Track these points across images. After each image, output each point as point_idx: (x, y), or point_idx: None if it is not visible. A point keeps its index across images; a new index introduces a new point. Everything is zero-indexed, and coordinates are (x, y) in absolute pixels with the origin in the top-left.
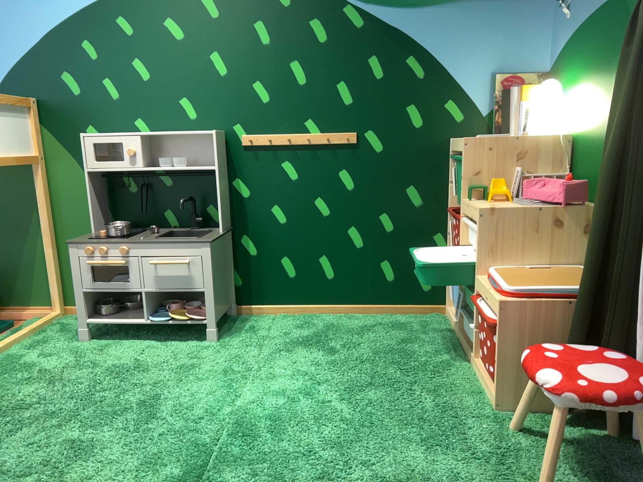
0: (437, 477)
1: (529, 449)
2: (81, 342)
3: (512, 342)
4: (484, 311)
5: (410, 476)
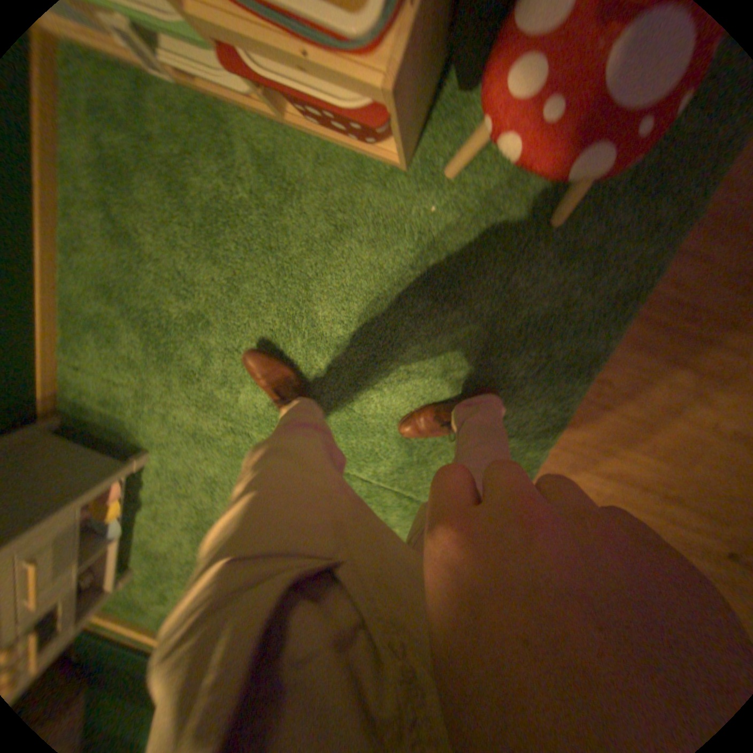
0: (487, 317)
1: (491, 184)
2: (132, 574)
3: (409, 103)
4: (309, 87)
5: (474, 340)
